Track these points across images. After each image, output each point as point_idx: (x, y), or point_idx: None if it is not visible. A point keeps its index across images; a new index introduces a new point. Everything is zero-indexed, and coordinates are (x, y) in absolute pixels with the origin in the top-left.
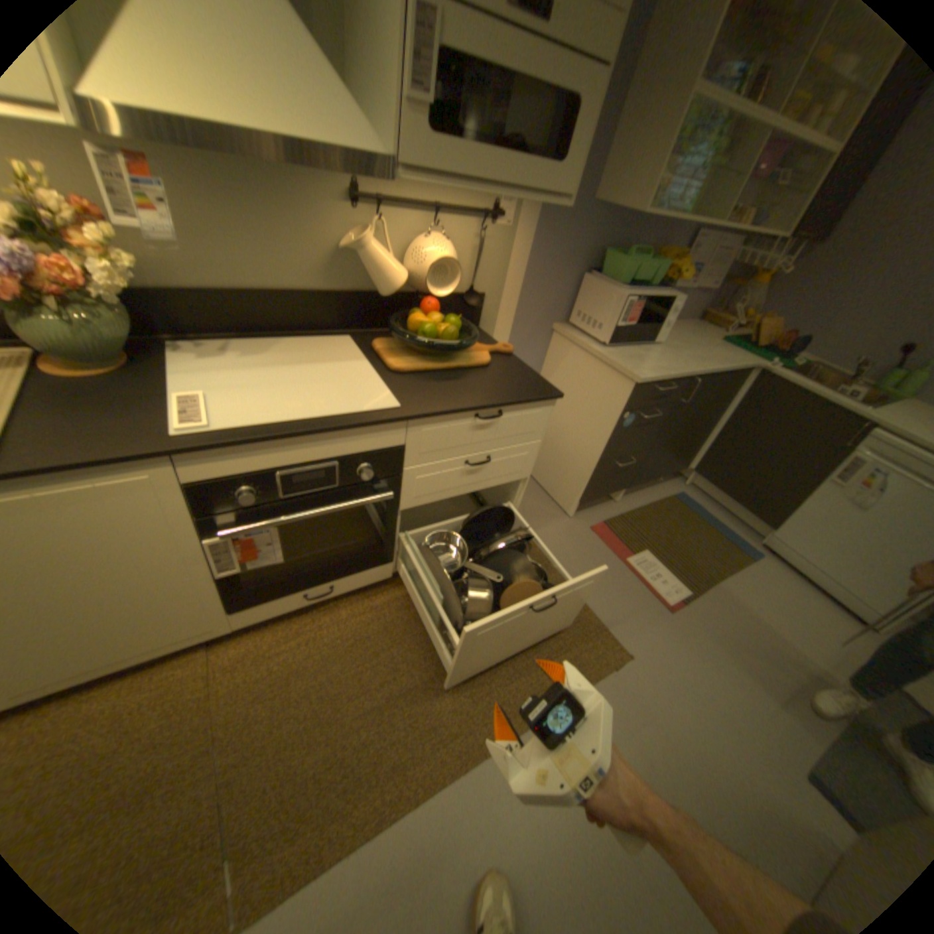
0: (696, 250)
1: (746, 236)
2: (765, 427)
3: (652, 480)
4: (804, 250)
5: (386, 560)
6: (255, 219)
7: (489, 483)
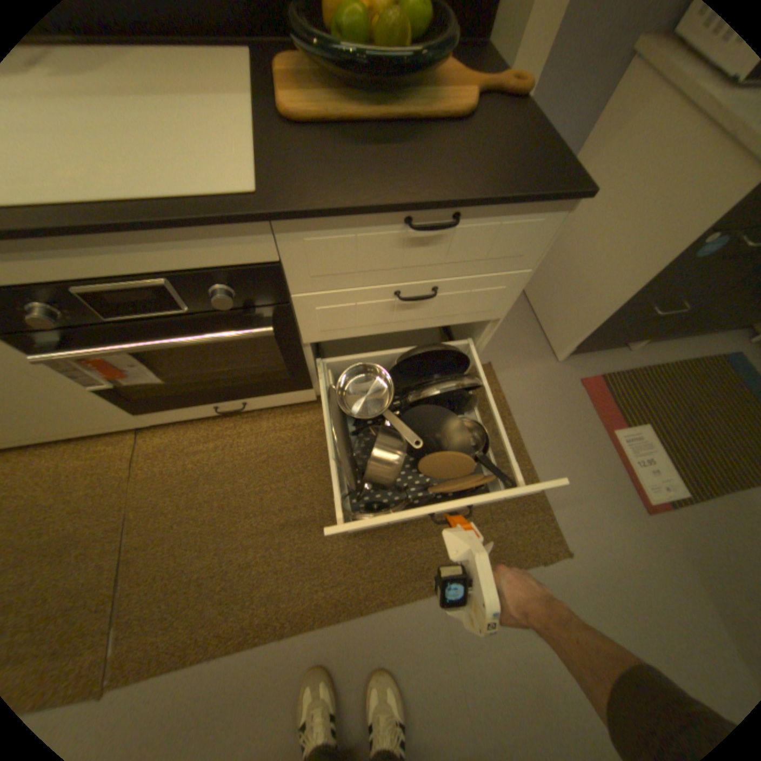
0: None
1: None
2: None
3: (702, 331)
4: None
5: (304, 387)
6: None
7: (438, 321)
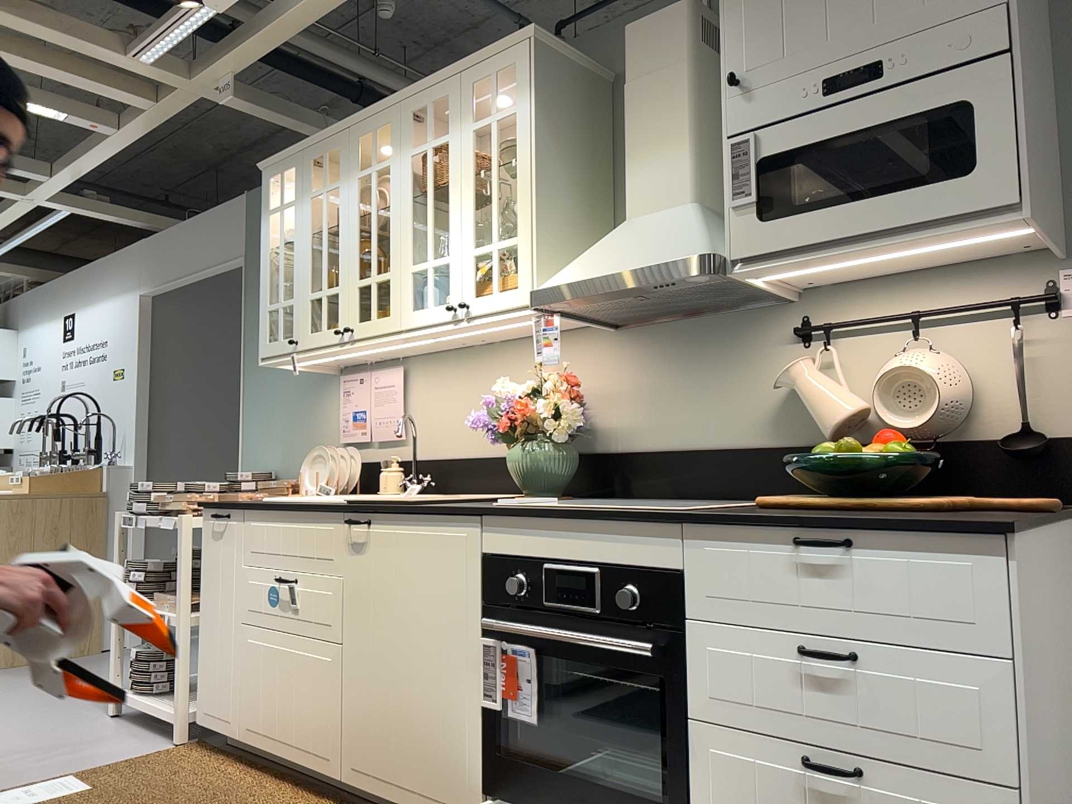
0: None
1: None
2: None
3: None
4: None
5: None
6: (705, 380)
7: (885, 744)
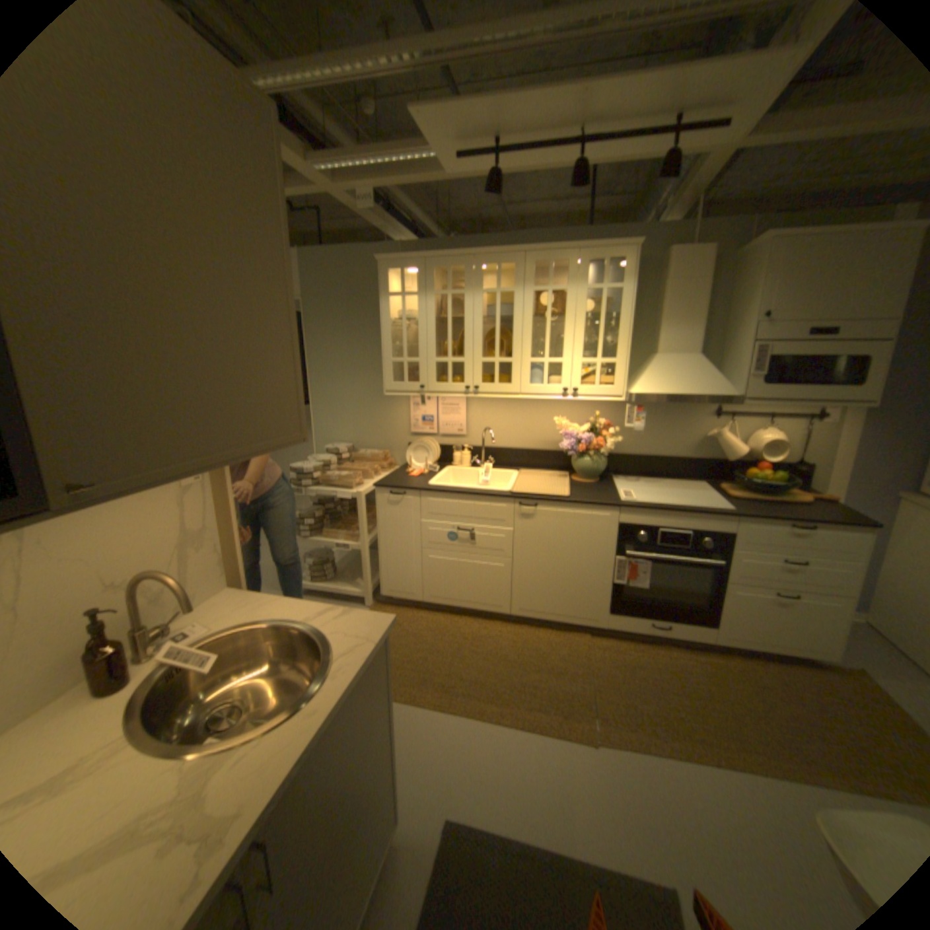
0: None
1: None
2: None
3: None
4: None
5: (714, 625)
6: (665, 427)
7: (812, 589)
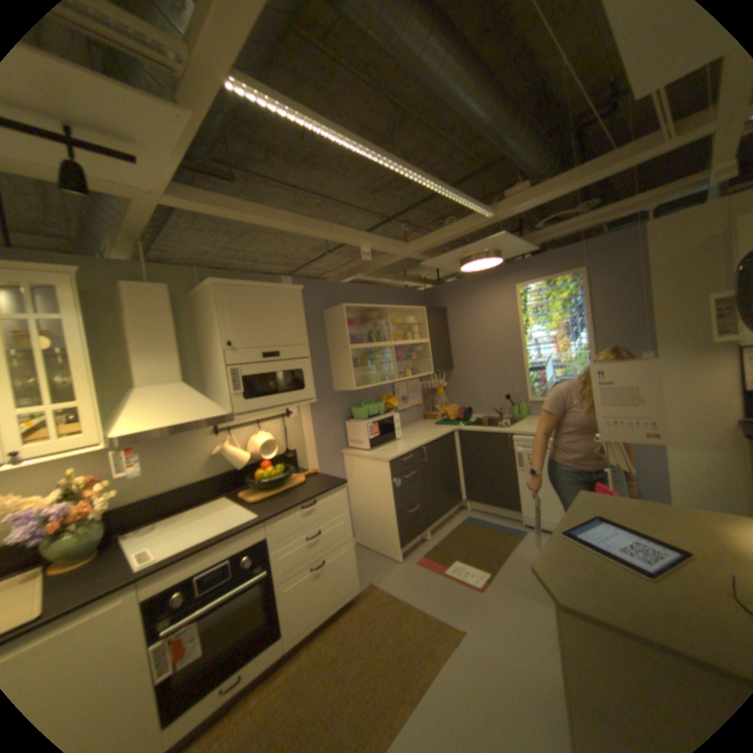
0: (397, 393)
1: (419, 379)
2: (477, 458)
3: (442, 516)
4: (448, 375)
5: (274, 638)
6: (167, 459)
7: (327, 550)
